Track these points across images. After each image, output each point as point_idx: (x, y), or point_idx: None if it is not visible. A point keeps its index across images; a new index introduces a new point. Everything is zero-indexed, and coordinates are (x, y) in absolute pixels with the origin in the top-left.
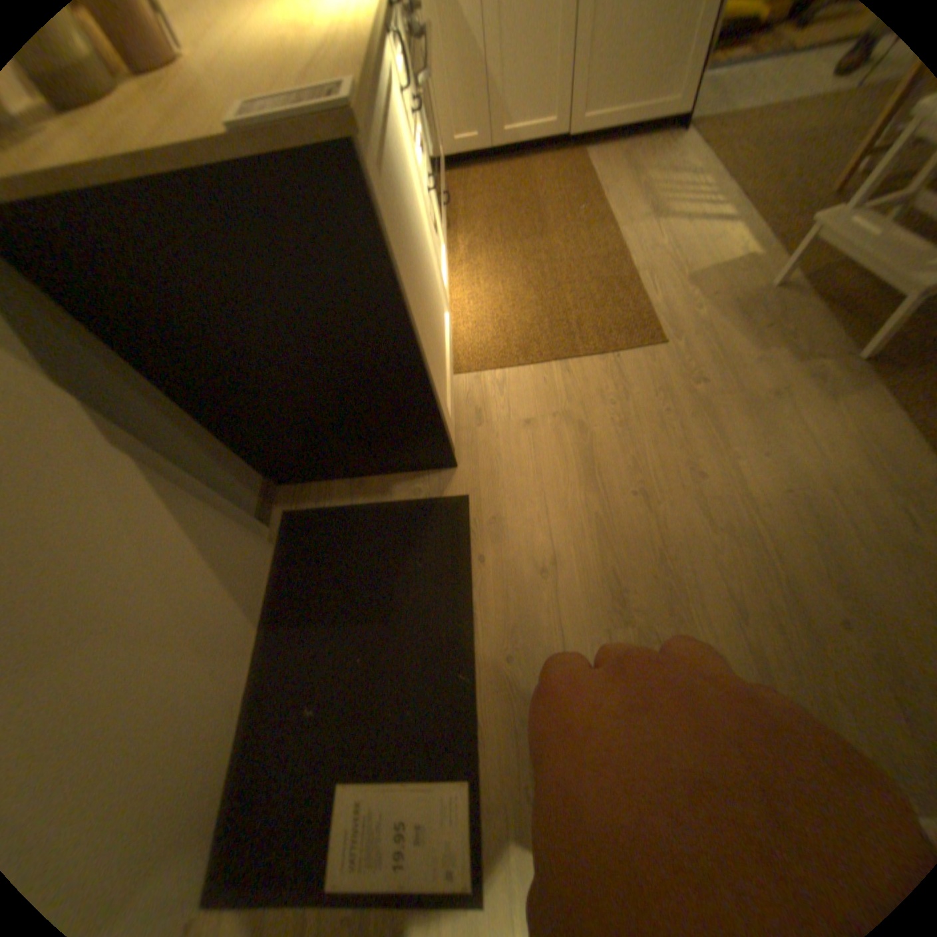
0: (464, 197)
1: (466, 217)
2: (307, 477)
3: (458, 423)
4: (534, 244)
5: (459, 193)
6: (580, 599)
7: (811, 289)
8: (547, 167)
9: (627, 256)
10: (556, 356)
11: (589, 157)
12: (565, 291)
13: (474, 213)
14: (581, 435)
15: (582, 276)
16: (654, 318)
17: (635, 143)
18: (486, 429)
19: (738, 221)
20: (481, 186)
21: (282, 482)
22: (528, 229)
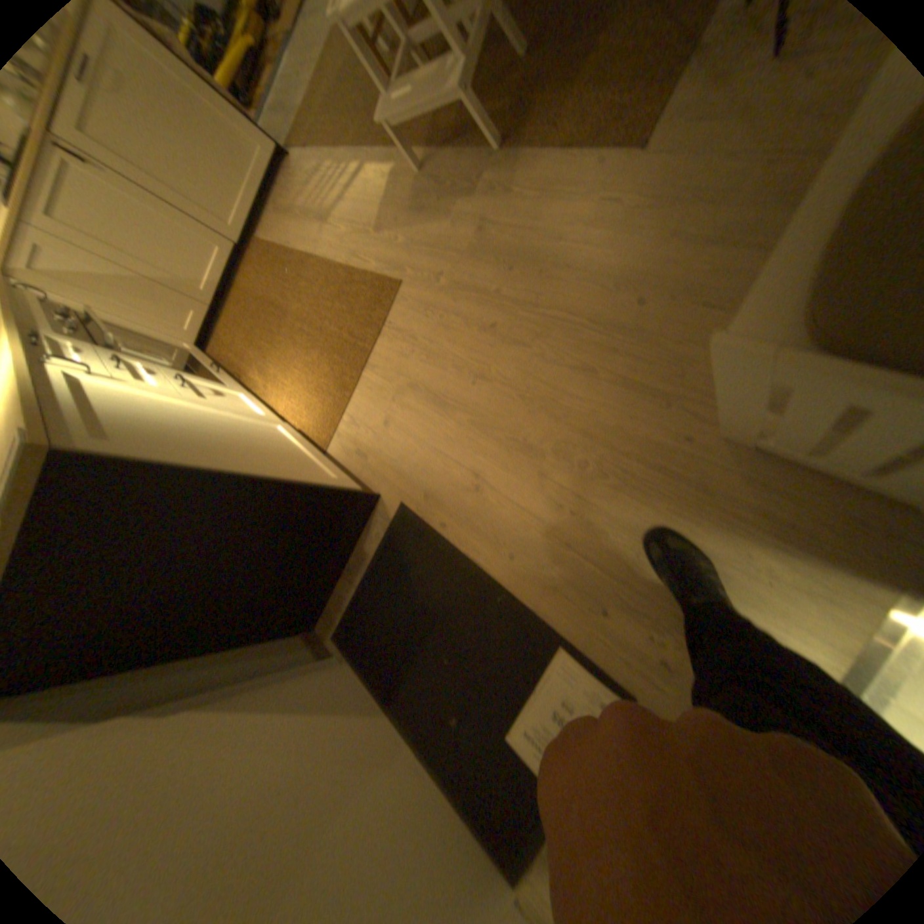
0: (232, 348)
1: (244, 358)
2: (322, 602)
3: (359, 469)
4: (289, 323)
5: (228, 349)
6: (511, 474)
7: (437, 147)
8: (250, 273)
9: (336, 263)
10: (362, 366)
11: (264, 237)
12: (330, 325)
13: (245, 349)
14: (418, 389)
15: (328, 306)
16: (384, 276)
17: (275, 197)
18: (374, 453)
19: (365, 163)
20: (233, 330)
21: (314, 621)
22: (278, 319)
